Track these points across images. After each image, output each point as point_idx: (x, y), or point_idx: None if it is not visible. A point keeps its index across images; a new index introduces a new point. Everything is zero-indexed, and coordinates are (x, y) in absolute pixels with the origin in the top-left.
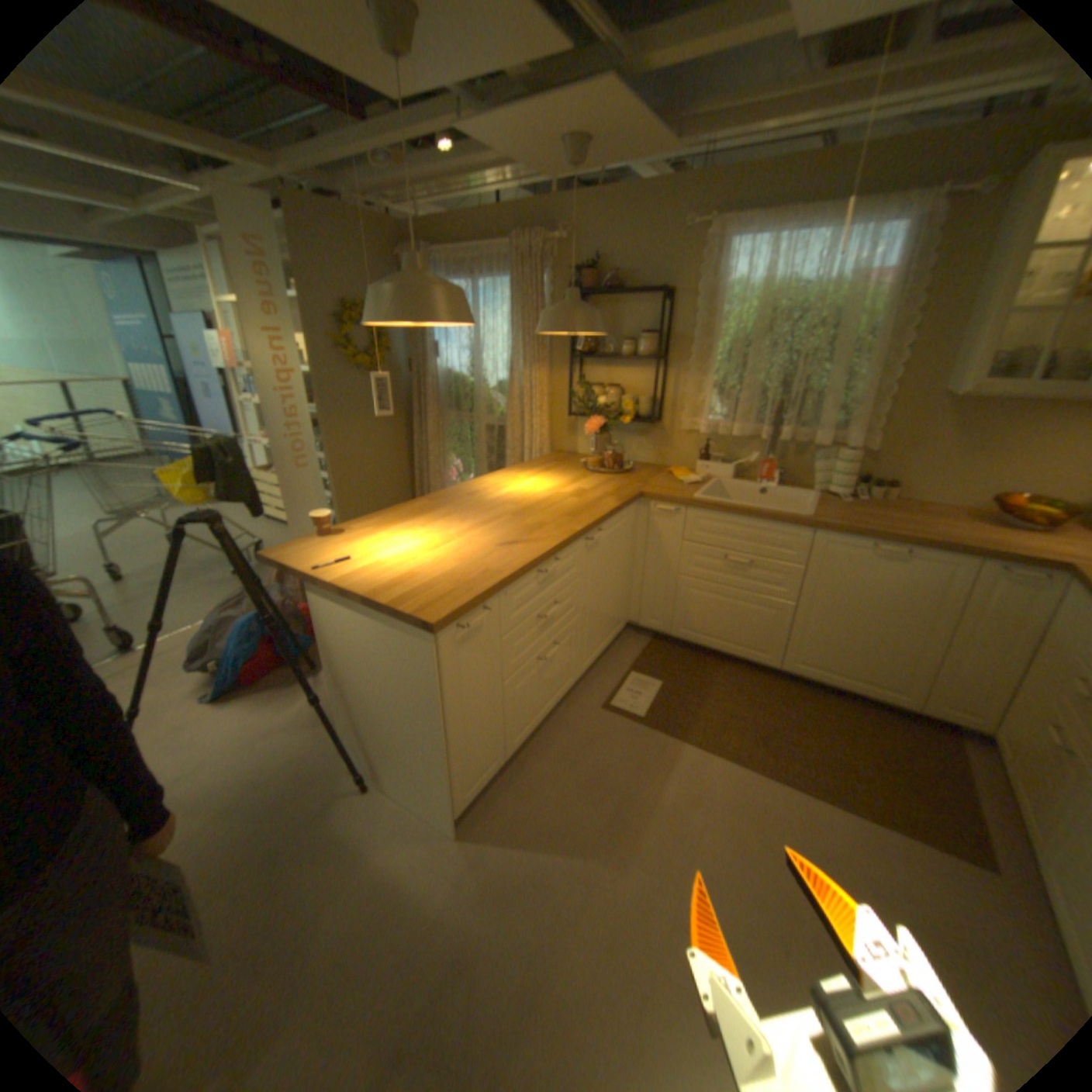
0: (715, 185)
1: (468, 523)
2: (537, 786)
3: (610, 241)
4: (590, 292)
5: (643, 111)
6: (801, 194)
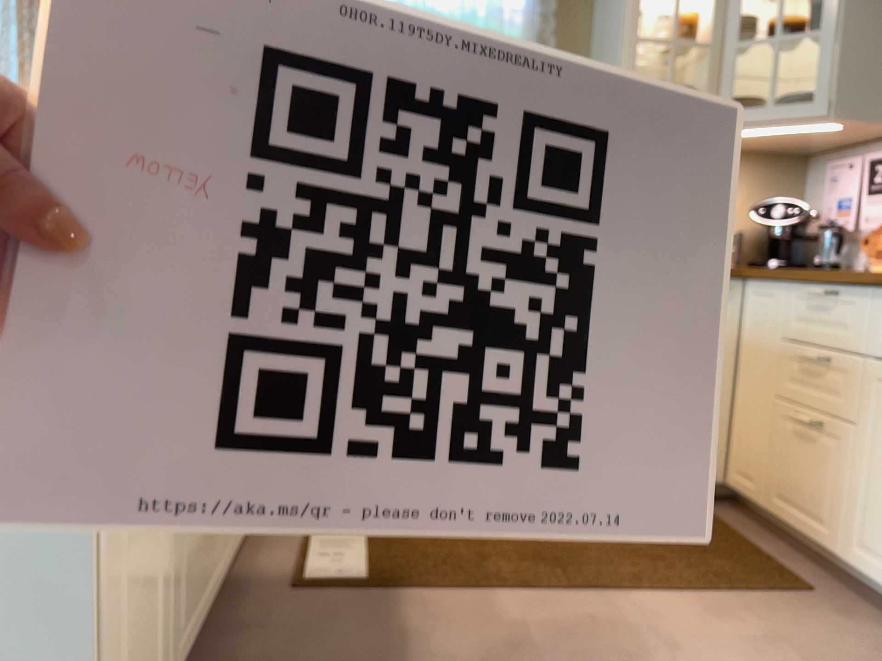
0: None
1: None
2: None
3: None
4: None
5: None
6: None
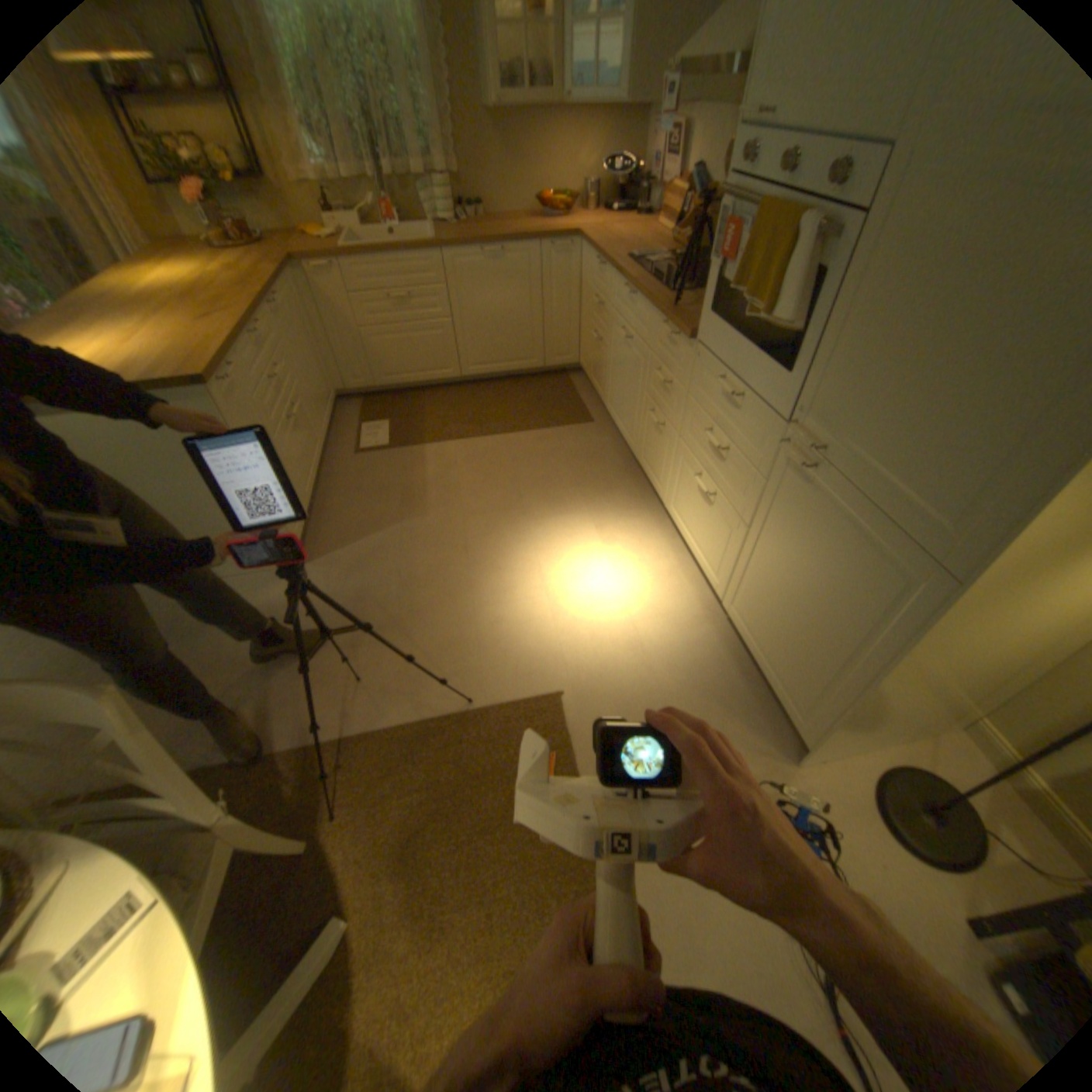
0: None
1: (135, 316)
2: (340, 512)
3: None
4: None
5: None
6: None
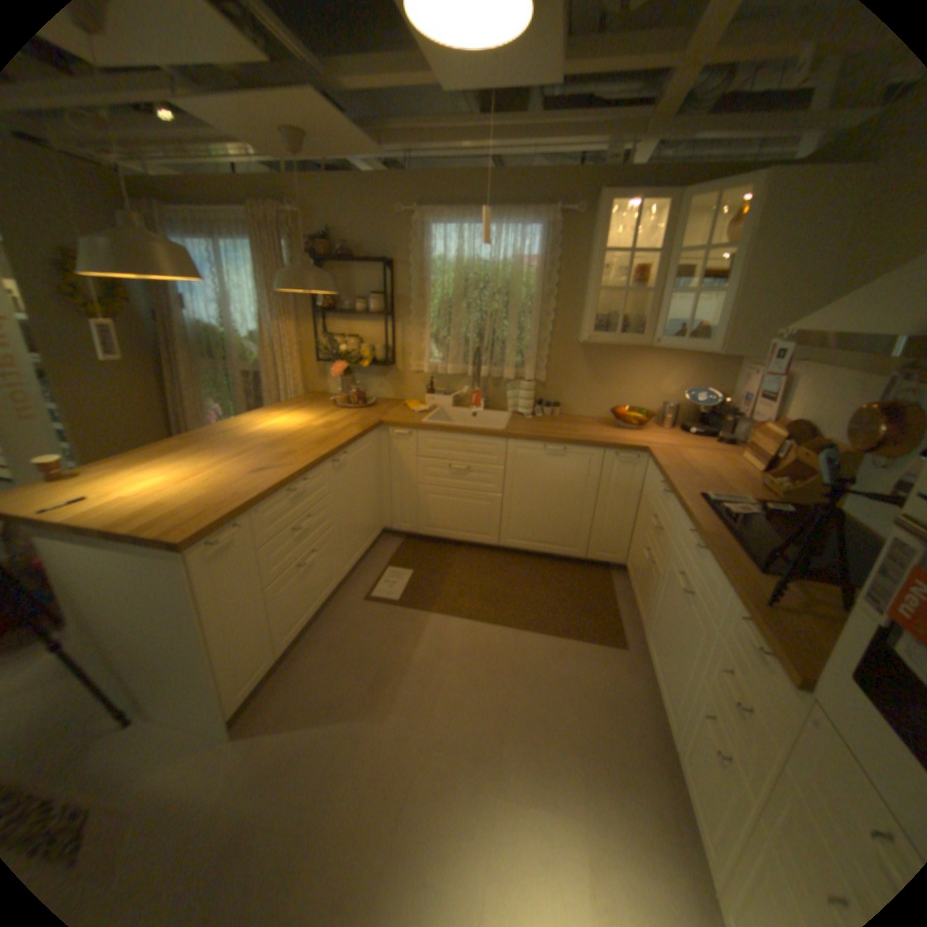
0: (415, 184)
1: (222, 456)
2: (309, 674)
3: (339, 218)
4: (326, 258)
5: (346, 120)
6: (475, 199)
